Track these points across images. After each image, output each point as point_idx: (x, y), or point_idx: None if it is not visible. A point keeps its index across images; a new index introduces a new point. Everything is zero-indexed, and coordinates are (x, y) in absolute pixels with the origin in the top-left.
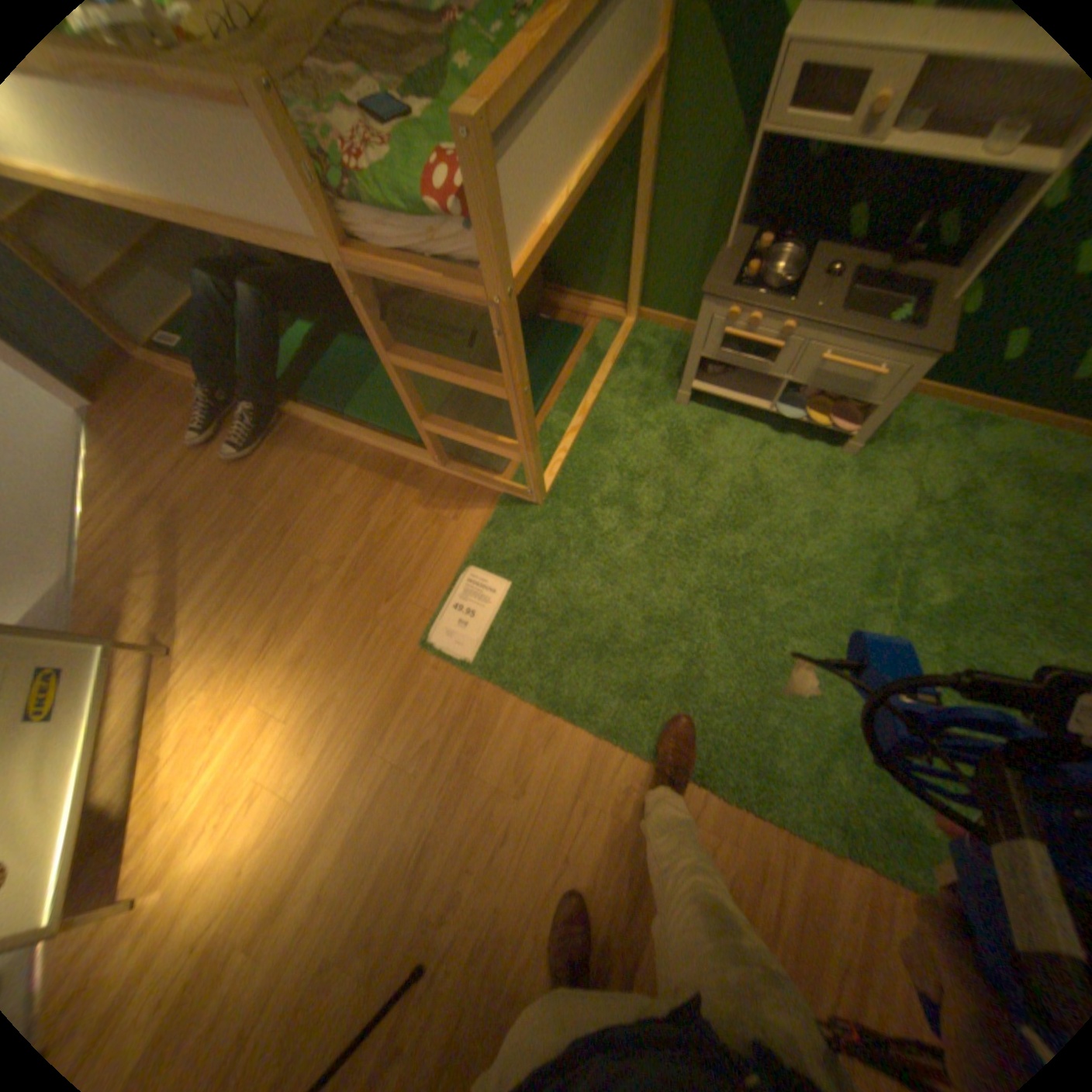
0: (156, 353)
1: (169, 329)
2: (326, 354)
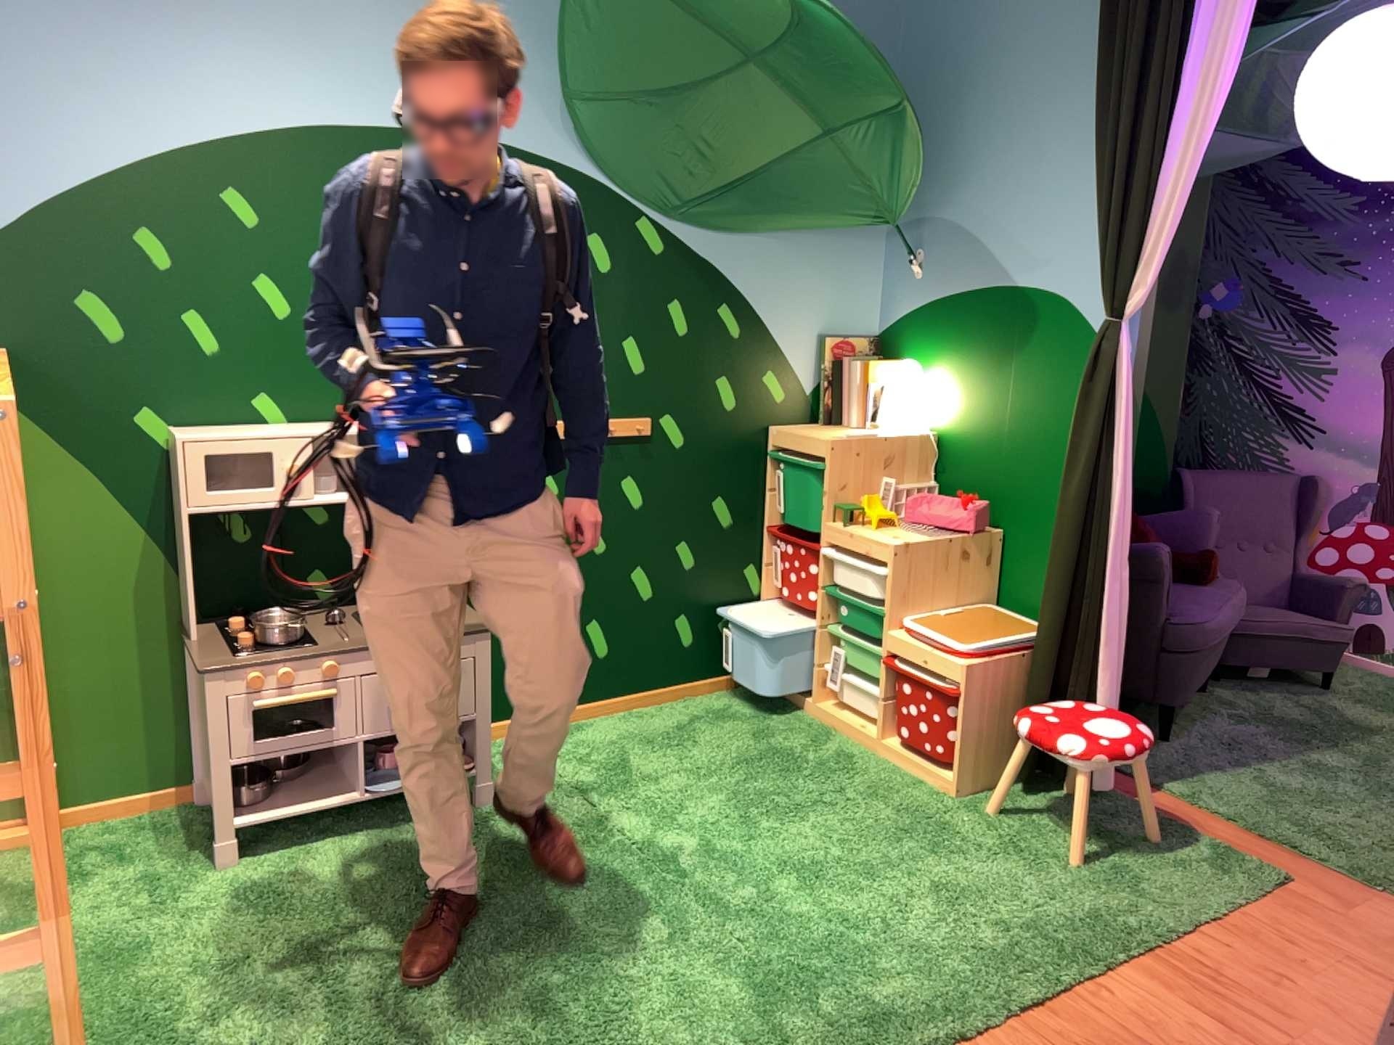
0: None
1: None
2: None
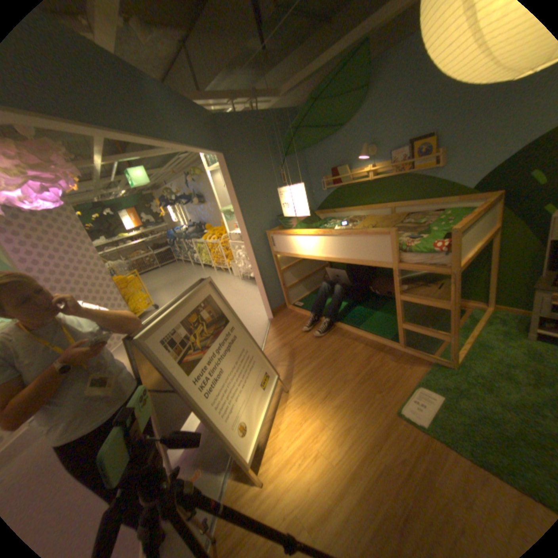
0: (294, 307)
1: (299, 301)
2: (351, 311)
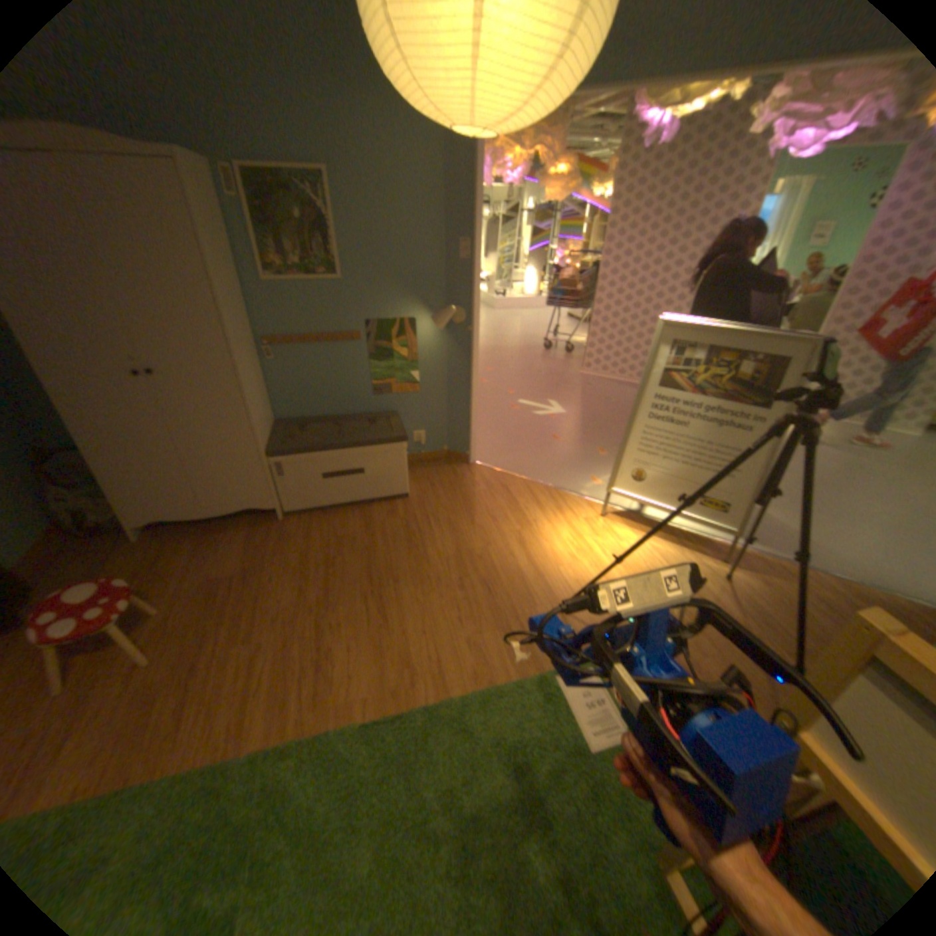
0: None
1: None
2: None
